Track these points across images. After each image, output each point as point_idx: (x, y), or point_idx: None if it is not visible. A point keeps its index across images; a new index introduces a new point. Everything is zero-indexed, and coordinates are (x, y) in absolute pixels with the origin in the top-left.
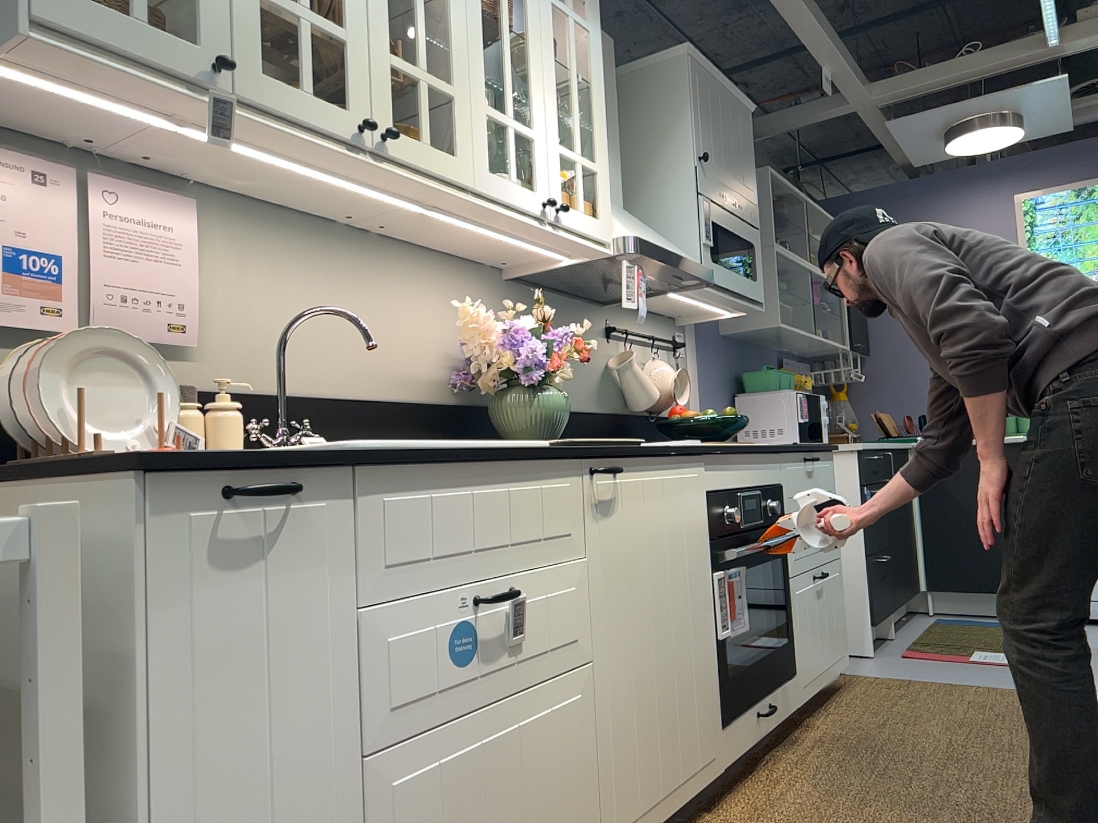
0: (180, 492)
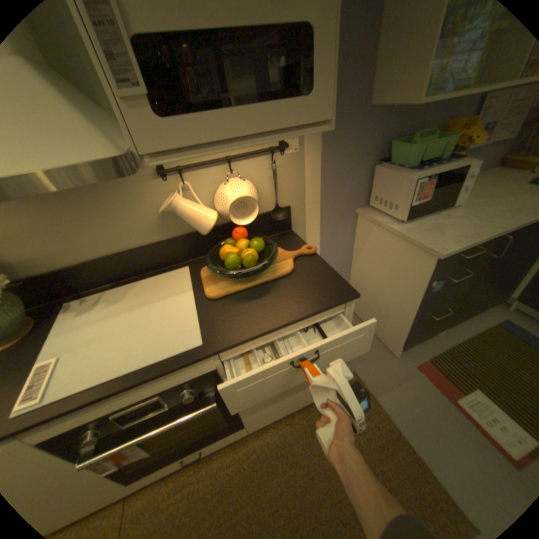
0: None
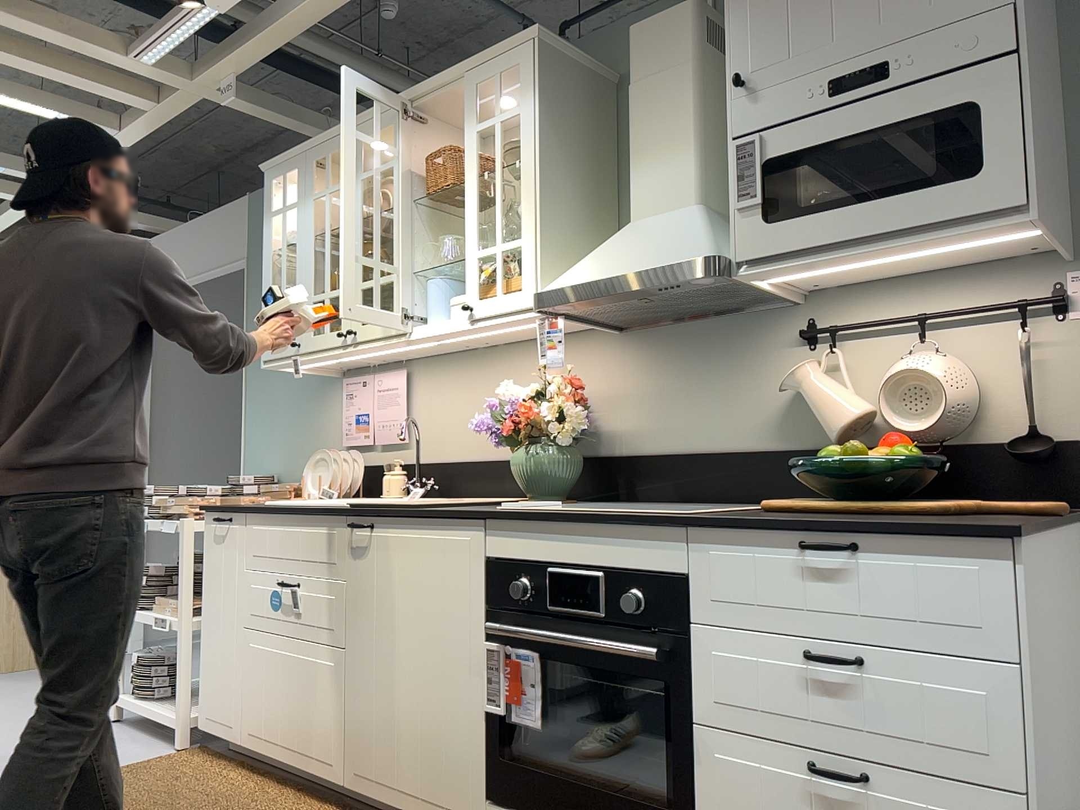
0: (212, 517)
